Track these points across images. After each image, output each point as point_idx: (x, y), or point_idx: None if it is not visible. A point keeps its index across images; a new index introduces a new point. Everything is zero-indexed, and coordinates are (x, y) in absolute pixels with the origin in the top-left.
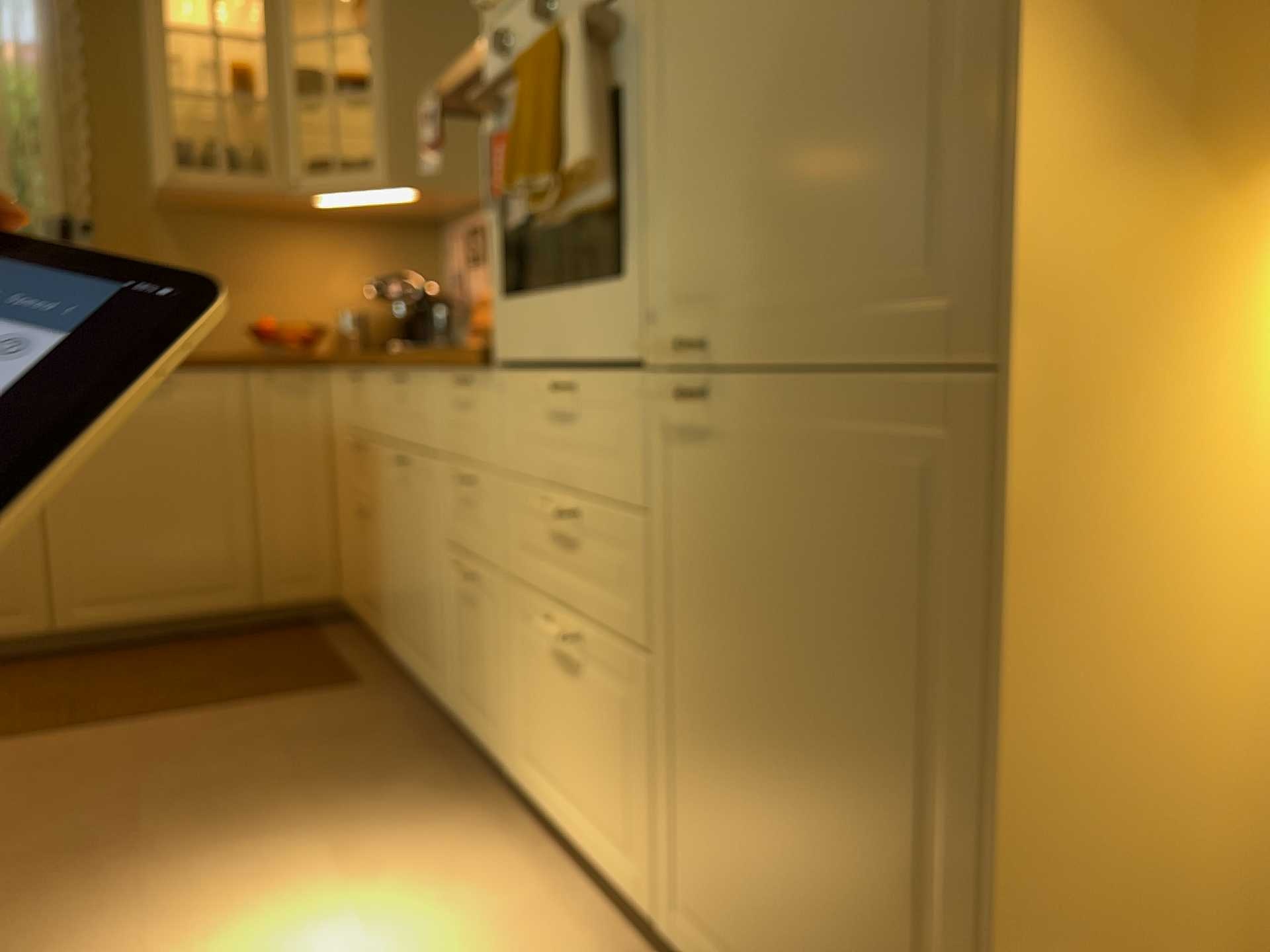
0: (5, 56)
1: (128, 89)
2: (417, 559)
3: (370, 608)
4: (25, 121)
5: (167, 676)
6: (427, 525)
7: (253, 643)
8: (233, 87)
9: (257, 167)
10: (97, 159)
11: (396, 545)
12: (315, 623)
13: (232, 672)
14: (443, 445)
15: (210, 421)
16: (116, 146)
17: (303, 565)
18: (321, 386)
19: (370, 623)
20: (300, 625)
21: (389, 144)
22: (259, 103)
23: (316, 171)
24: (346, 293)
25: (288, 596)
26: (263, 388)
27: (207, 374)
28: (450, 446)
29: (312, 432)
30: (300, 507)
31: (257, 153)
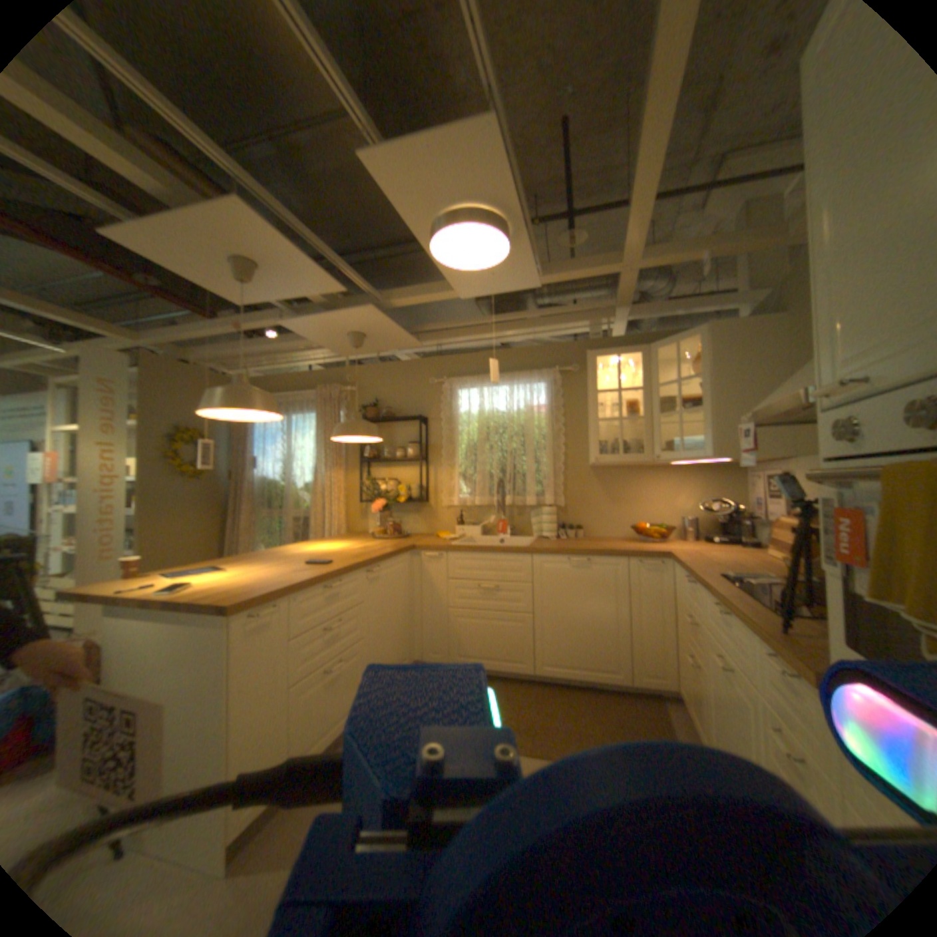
0: (536, 414)
1: (583, 419)
2: (739, 746)
3: (701, 727)
4: (542, 438)
5: (583, 724)
6: (749, 734)
7: (628, 711)
8: (629, 413)
9: (639, 450)
10: (569, 450)
11: (721, 714)
12: (665, 703)
13: (615, 736)
14: (765, 694)
15: (611, 584)
16: (577, 444)
17: (658, 670)
18: (671, 570)
19: (701, 737)
20: (656, 702)
21: (715, 436)
22: (641, 418)
23: (671, 449)
24: (687, 507)
25: (650, 685)
26: (639, 569)
27: (610, 560)
28: (773, 703)
29: (665, 595)
30: (657, 636)
31: (639, 444)
